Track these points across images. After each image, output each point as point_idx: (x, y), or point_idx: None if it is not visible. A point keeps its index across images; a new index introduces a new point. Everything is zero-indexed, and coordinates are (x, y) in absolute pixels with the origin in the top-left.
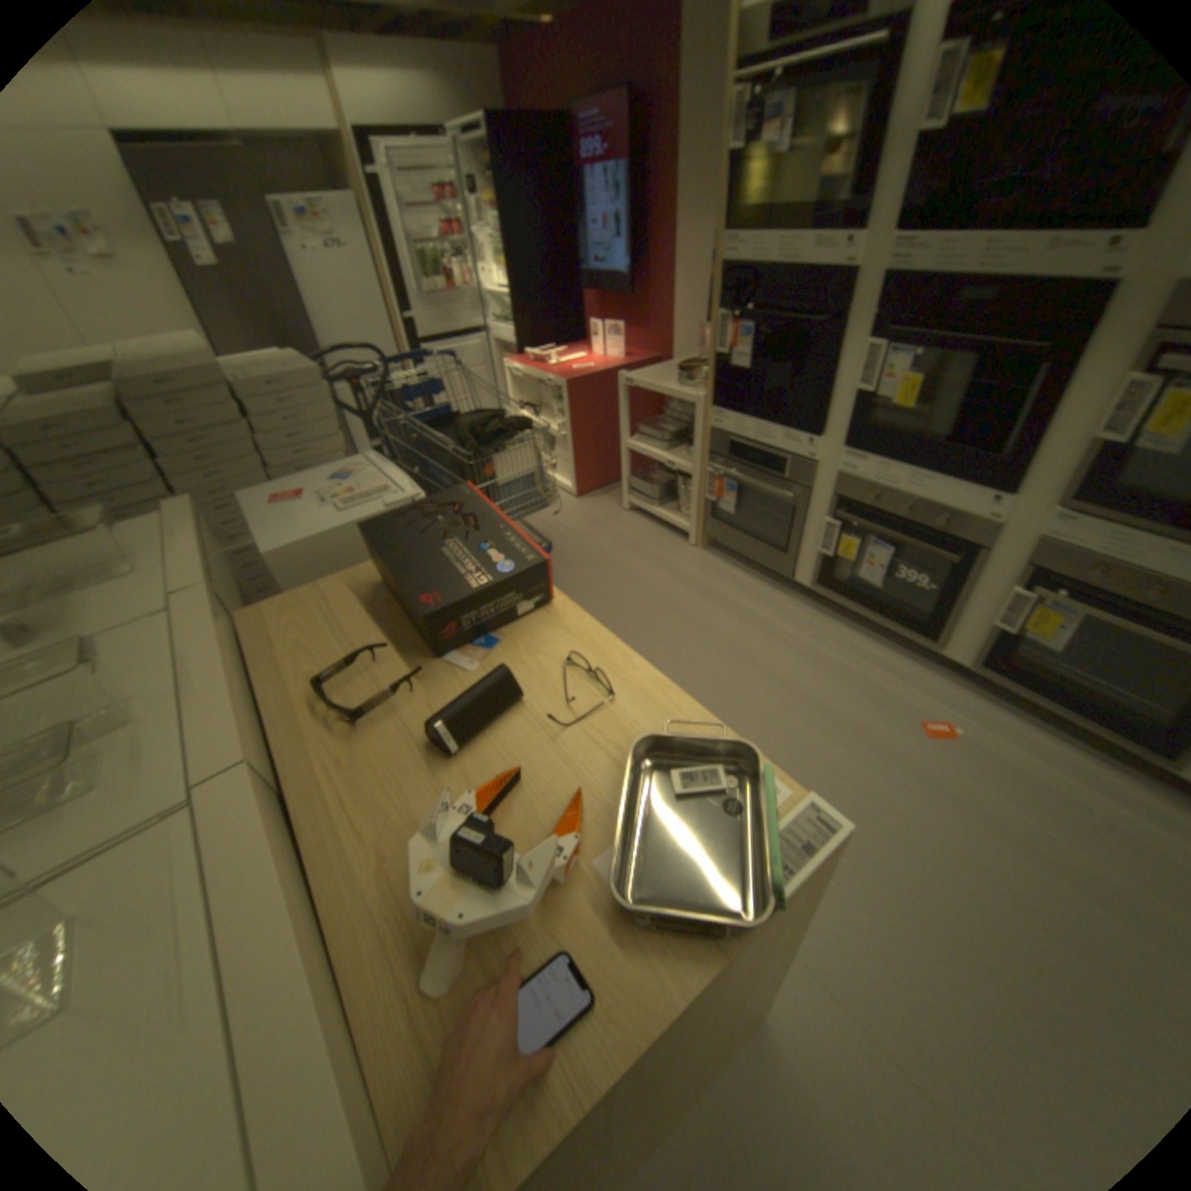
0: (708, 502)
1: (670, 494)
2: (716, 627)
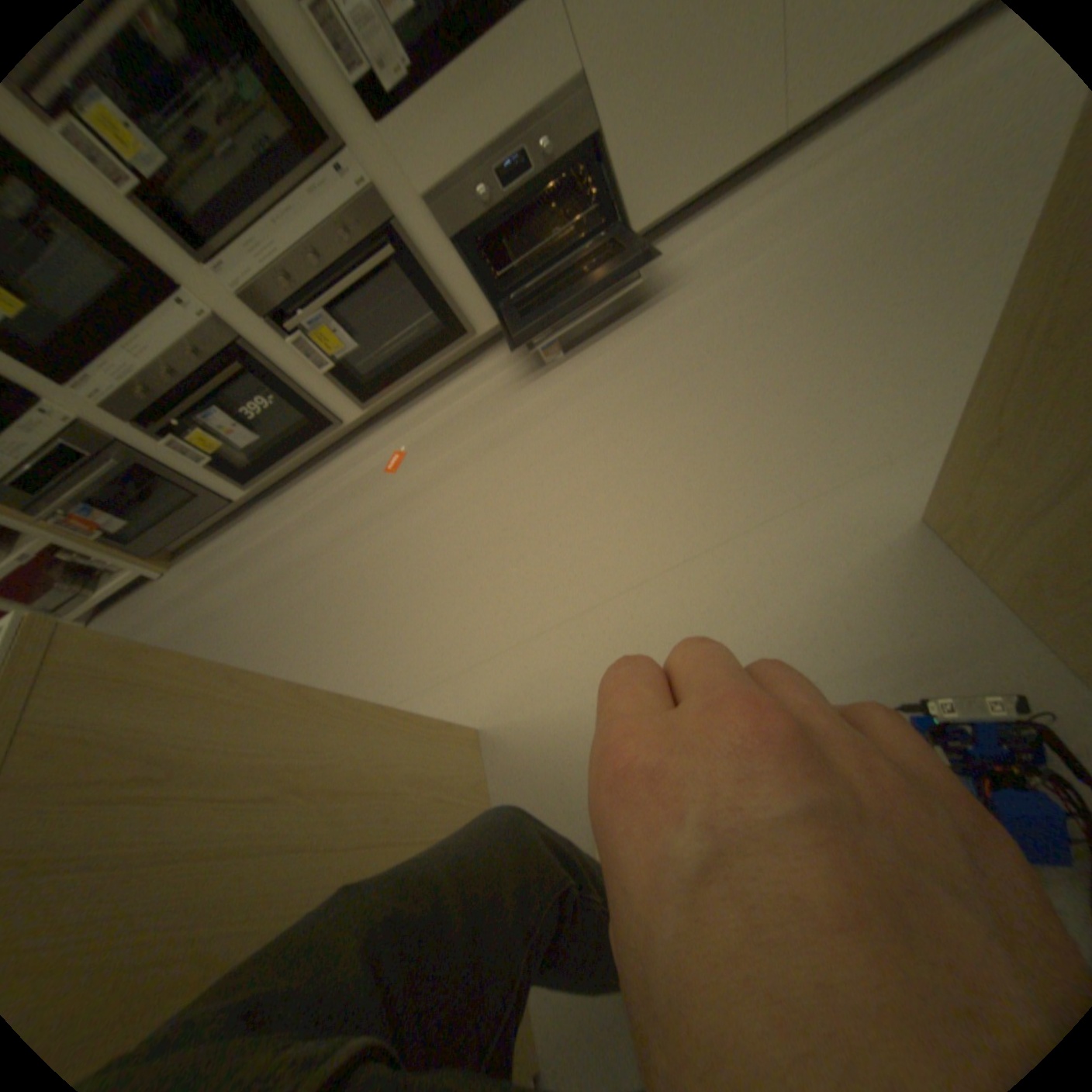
0: (101, 540)
1: (79, 573)
2: (230, 596)
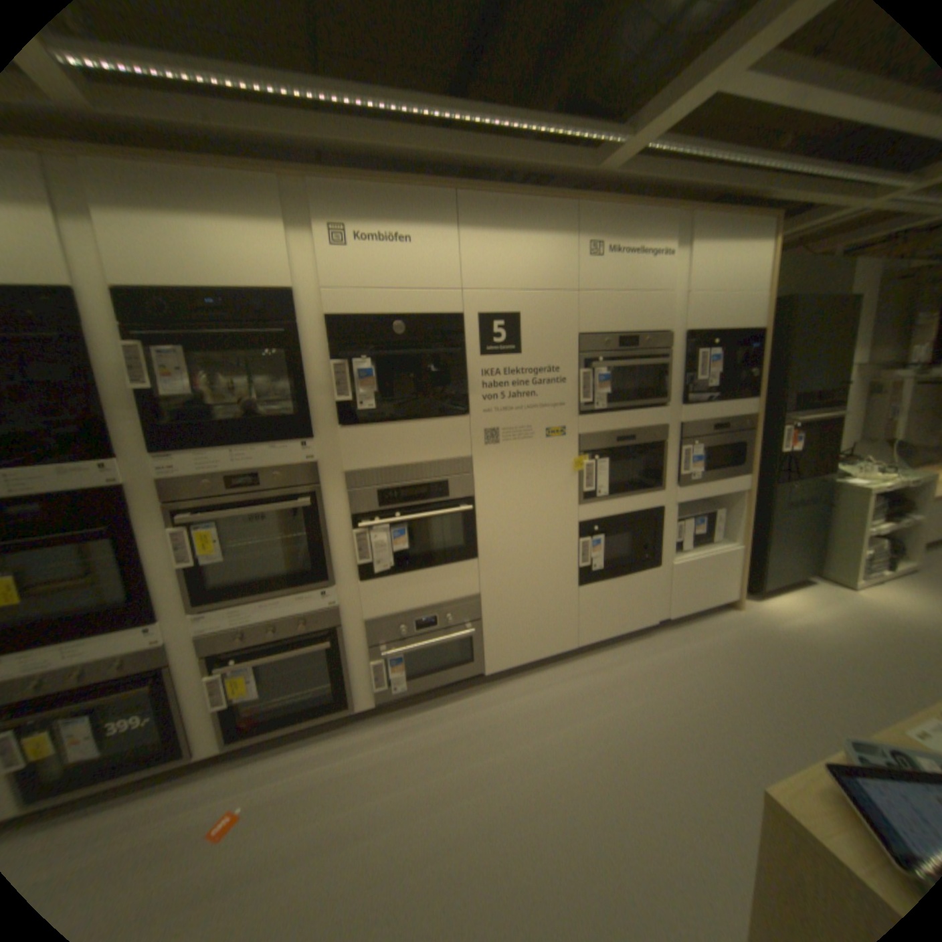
0: None
1: None
2: None
